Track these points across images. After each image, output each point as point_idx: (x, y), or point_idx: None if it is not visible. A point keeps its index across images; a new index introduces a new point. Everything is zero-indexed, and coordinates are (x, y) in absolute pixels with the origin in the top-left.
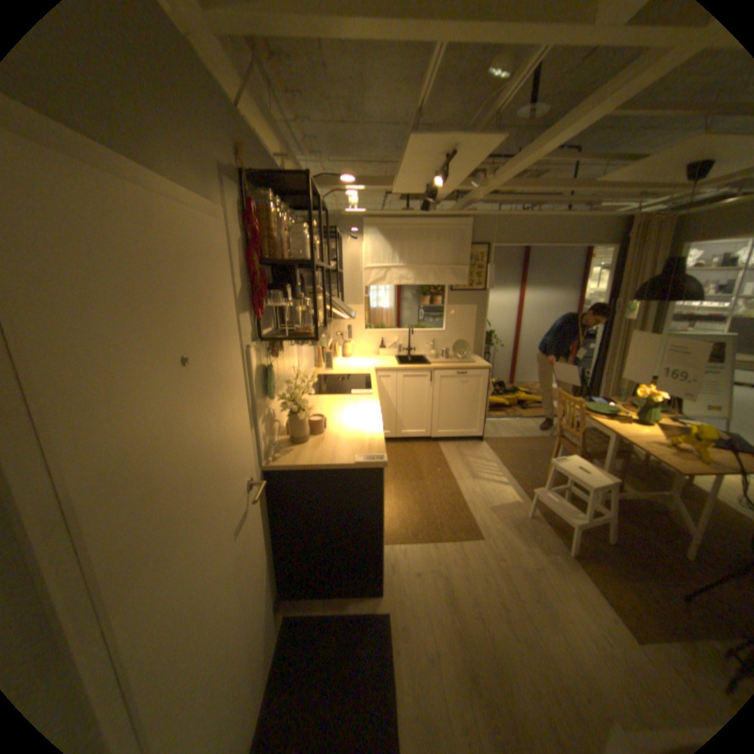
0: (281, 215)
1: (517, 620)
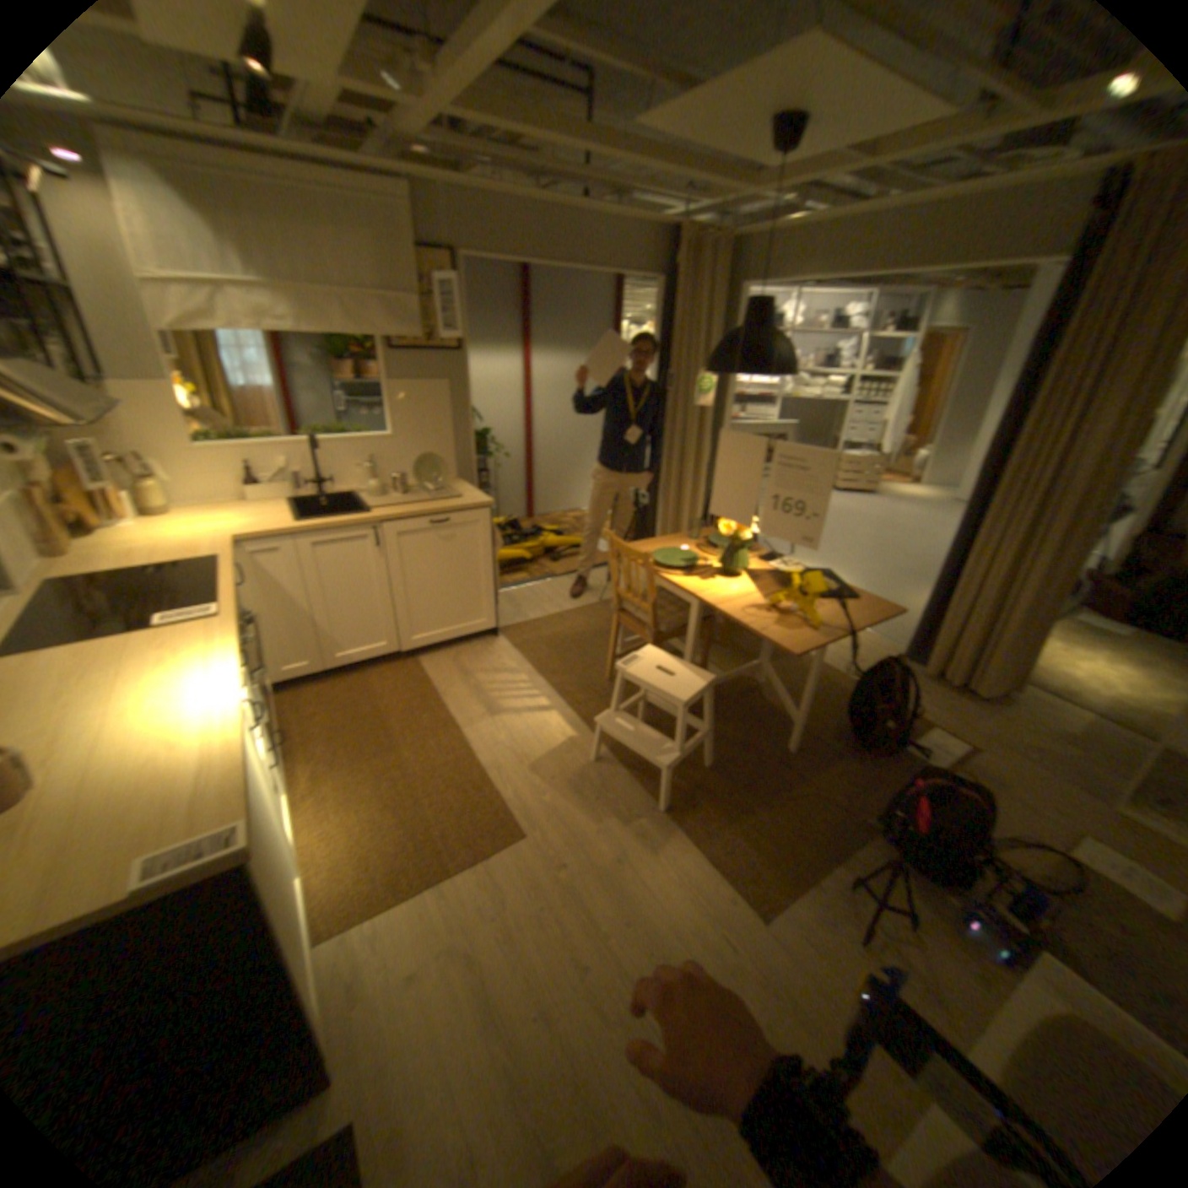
0: None
1: (602, 981)
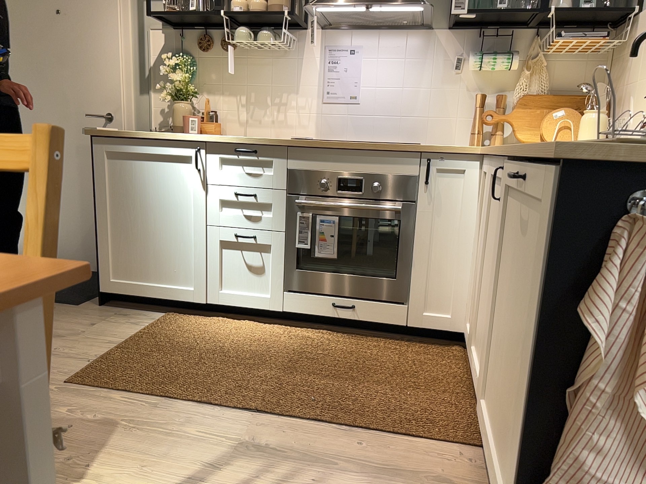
0: None
1: None
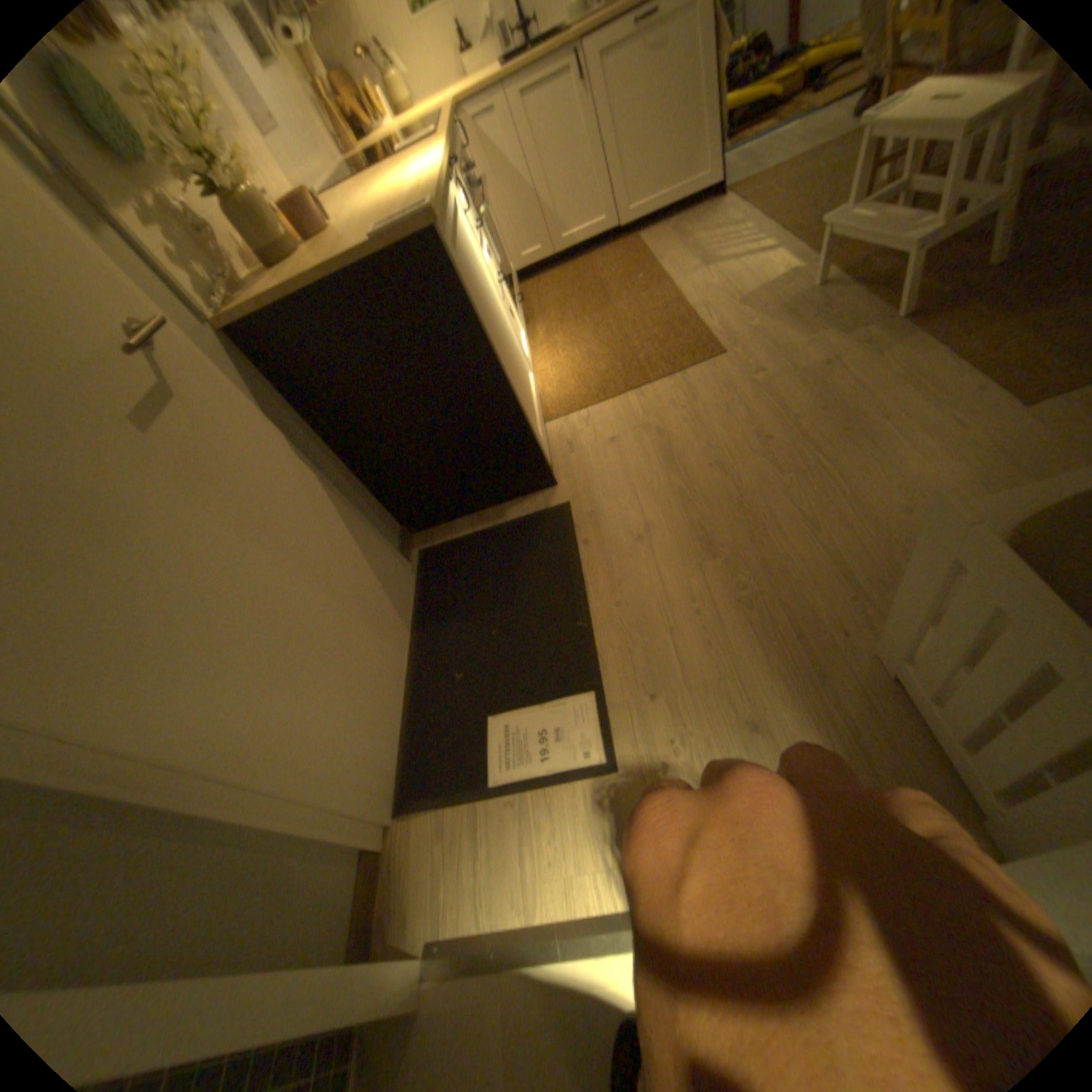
0: None
1: (784, 444)
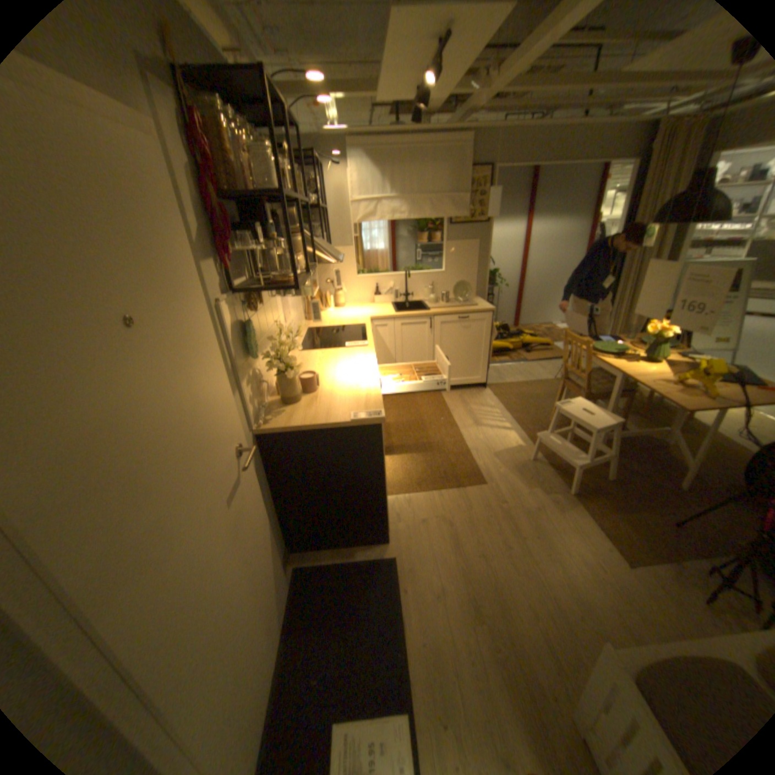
0: (237, 132)
1: (518, 556)
